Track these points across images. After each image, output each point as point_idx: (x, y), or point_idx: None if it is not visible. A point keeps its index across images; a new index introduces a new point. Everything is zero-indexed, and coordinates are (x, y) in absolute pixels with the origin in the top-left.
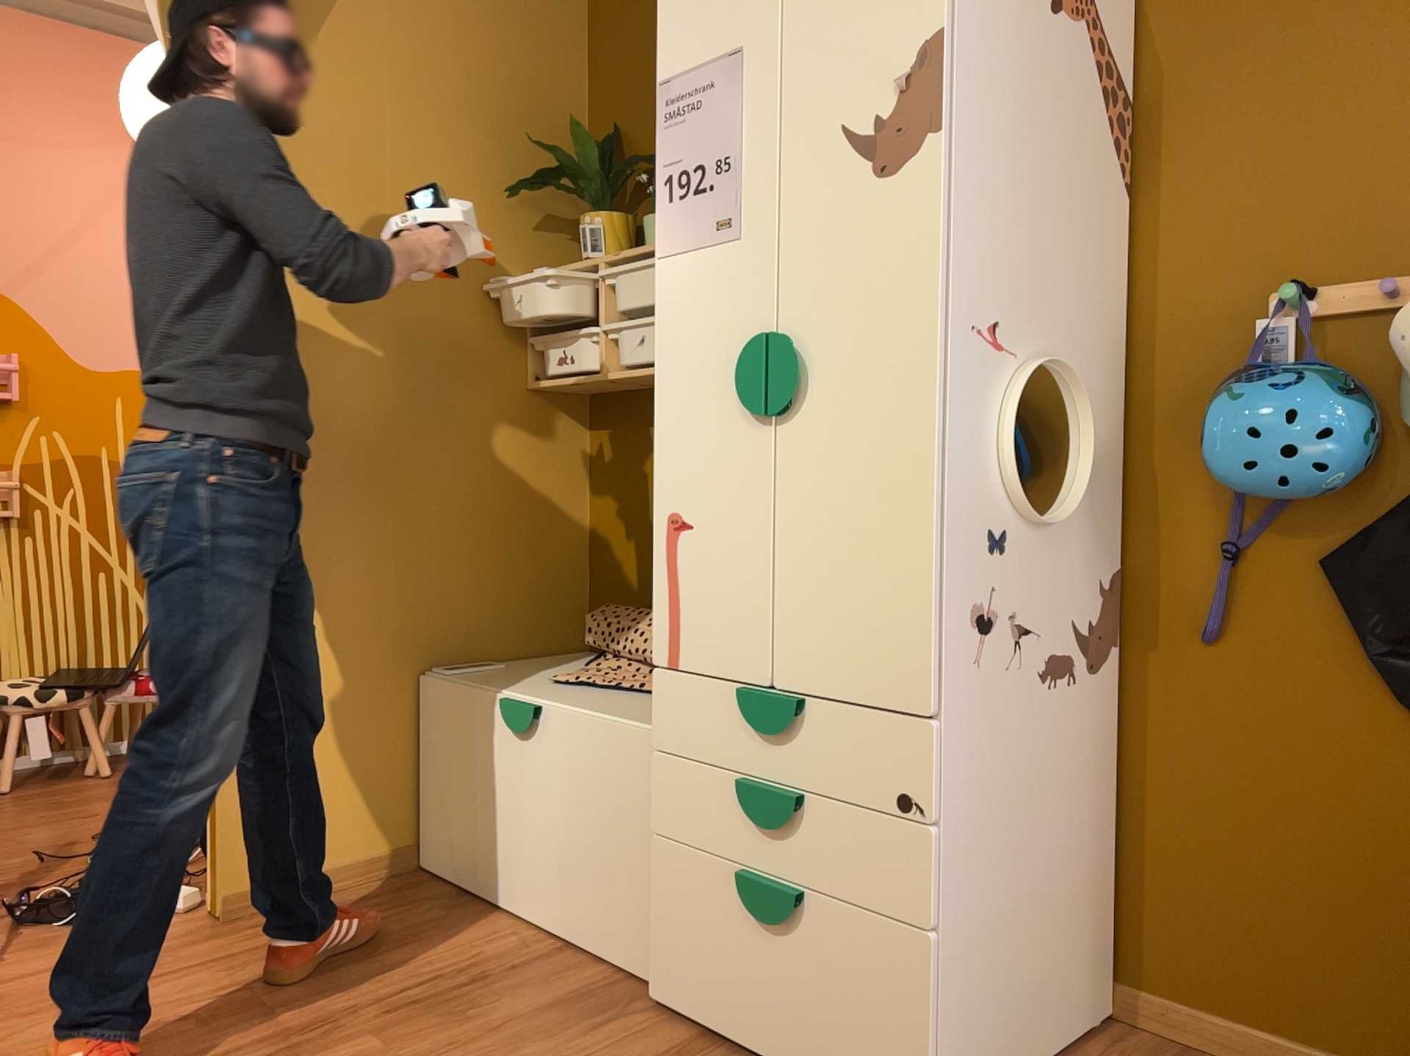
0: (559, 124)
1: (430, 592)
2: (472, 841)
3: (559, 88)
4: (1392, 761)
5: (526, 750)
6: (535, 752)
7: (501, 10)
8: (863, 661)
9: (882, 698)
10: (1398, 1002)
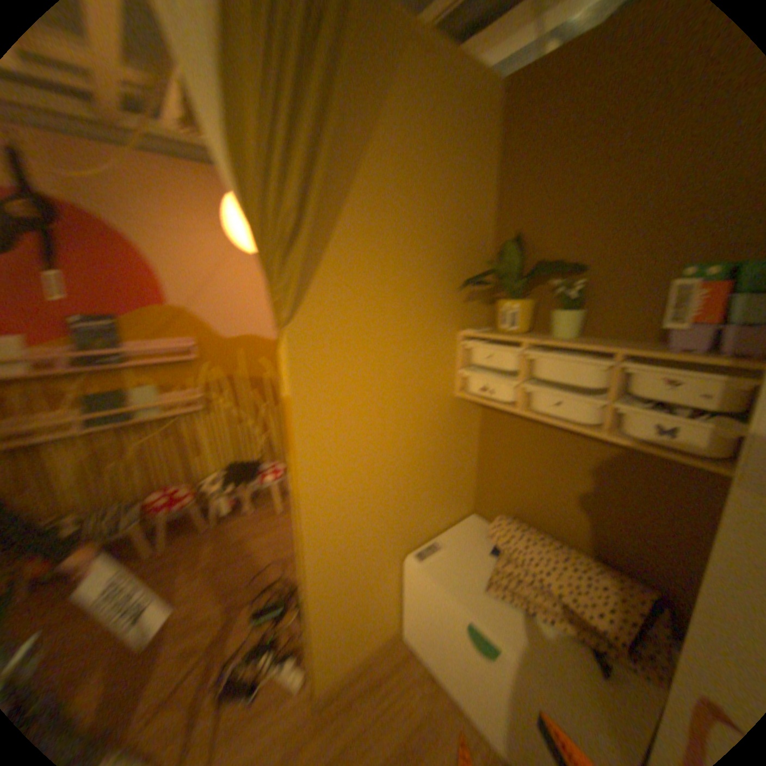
0: (478, 230)
1: (408, 518)
2: (441, 662)
3: (479, 204)
4: None
5: (487, 662)
6: (495, 669)
7: (452, 153)
8: None
9: None
10: None
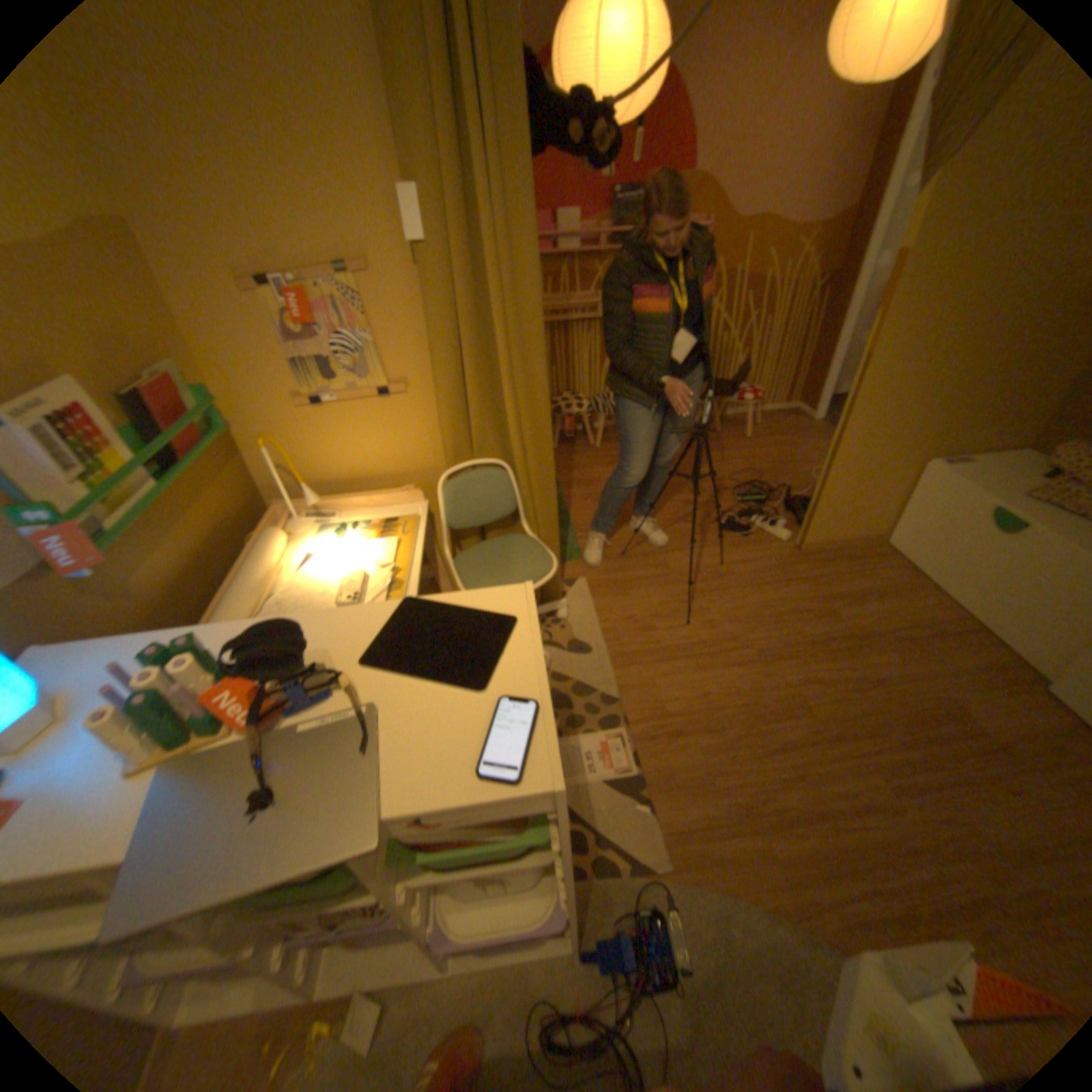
0: None
1: (954, 418)
2: (935, 552)
3: None
4: None
5: (1004, 537)
6: (1012, 542)
7: None
8: None
9: None
10: None
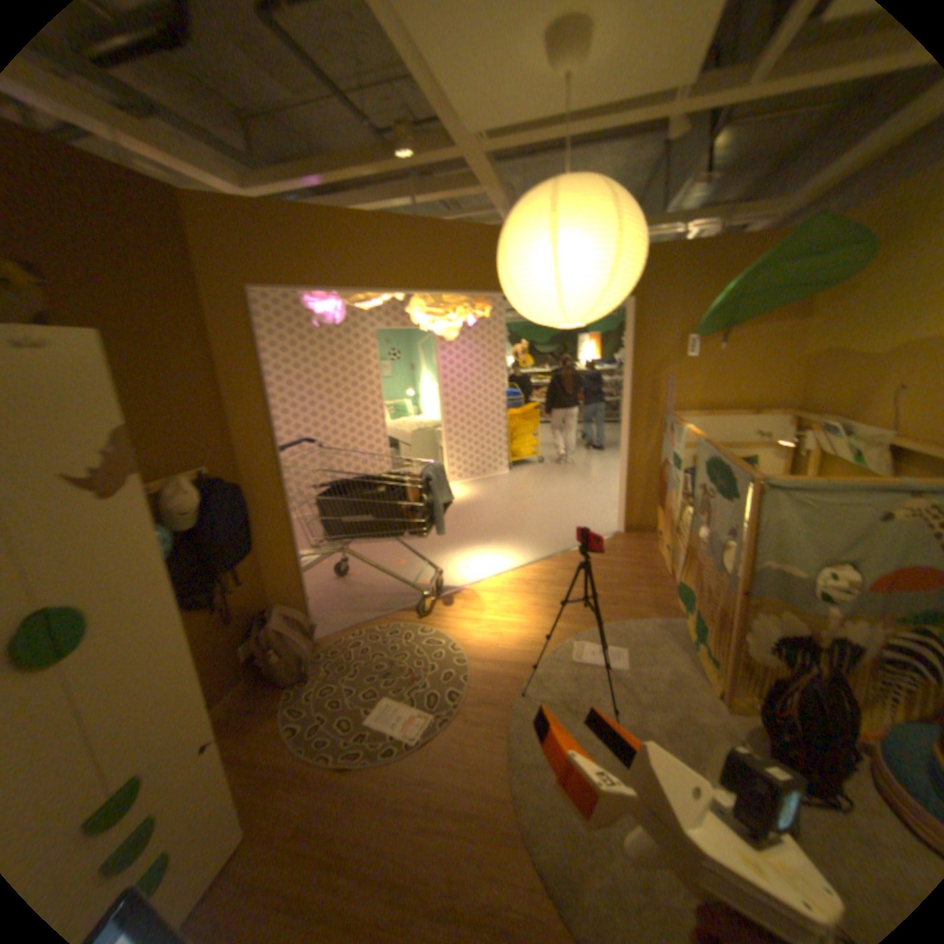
0: None
1: None
2: None
3: None
4: (188, 630)
5: None
6: None
7: None
8: (167, 722)
9: (181, 726)
10: (208, 690)
